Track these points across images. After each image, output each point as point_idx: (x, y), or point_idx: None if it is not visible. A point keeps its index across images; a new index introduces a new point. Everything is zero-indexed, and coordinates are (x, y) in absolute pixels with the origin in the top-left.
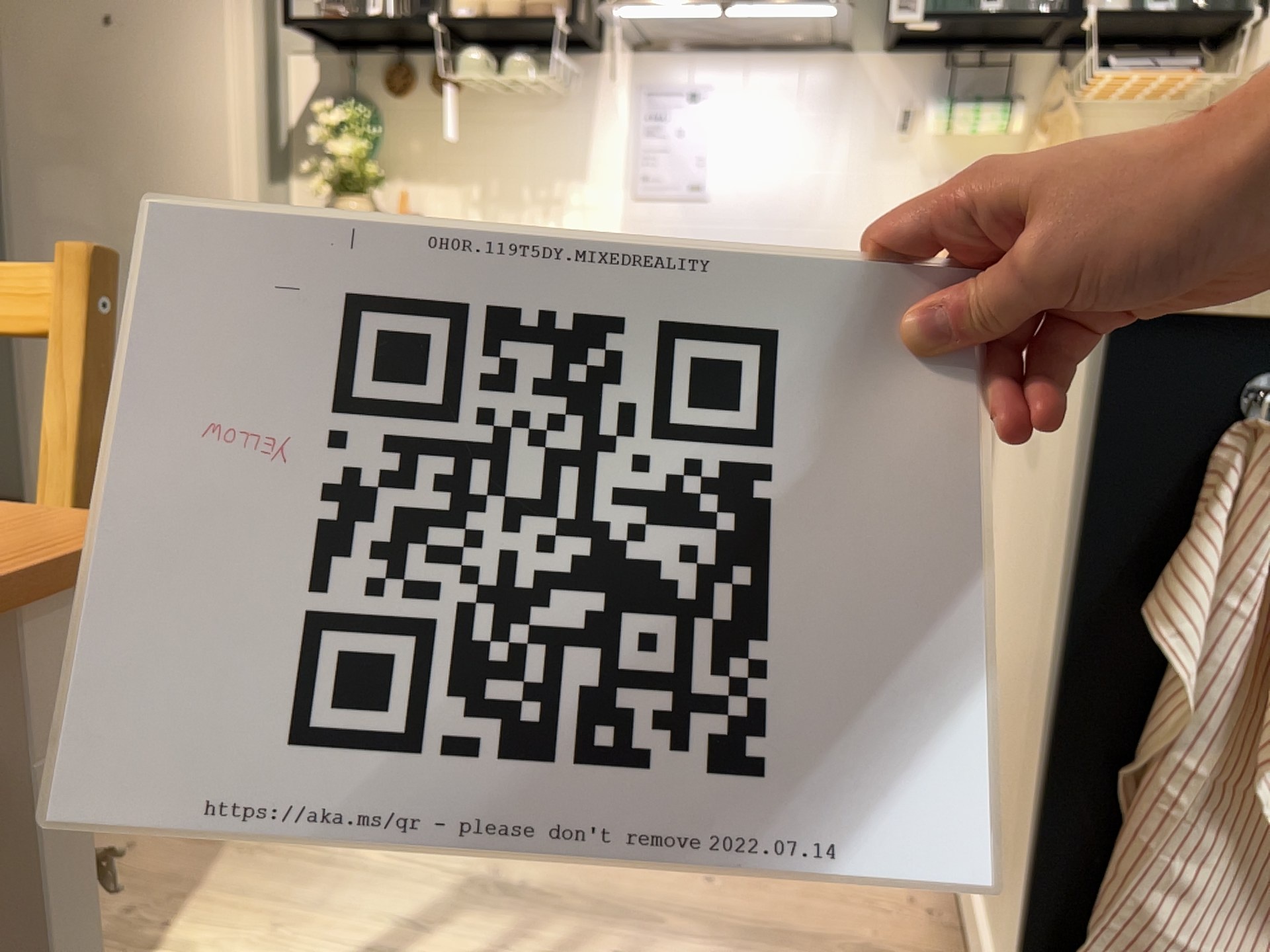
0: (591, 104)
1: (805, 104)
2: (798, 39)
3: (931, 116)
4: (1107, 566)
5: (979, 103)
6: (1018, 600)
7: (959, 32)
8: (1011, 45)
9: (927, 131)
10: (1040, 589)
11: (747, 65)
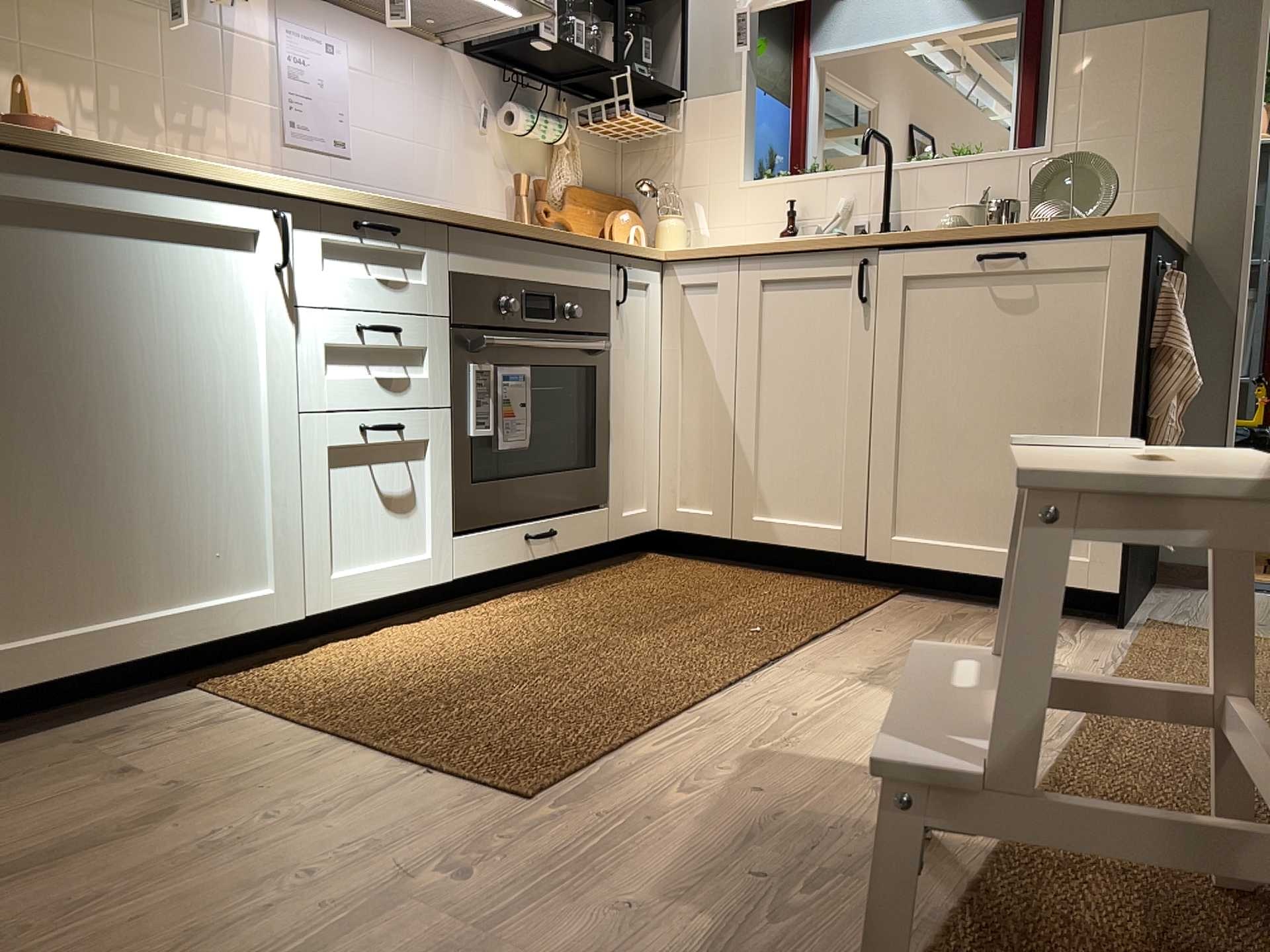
0: (233, 28)
1: (420, 86)
2: (427, 25)
3: (525, 119)
4: (1141, 326)
5: (548, 116)
6: (972, 390)
7: (529, 57)
8: (541, 76)
9: (517, 130)
10: (1020, 370)
11: (375, 34)
